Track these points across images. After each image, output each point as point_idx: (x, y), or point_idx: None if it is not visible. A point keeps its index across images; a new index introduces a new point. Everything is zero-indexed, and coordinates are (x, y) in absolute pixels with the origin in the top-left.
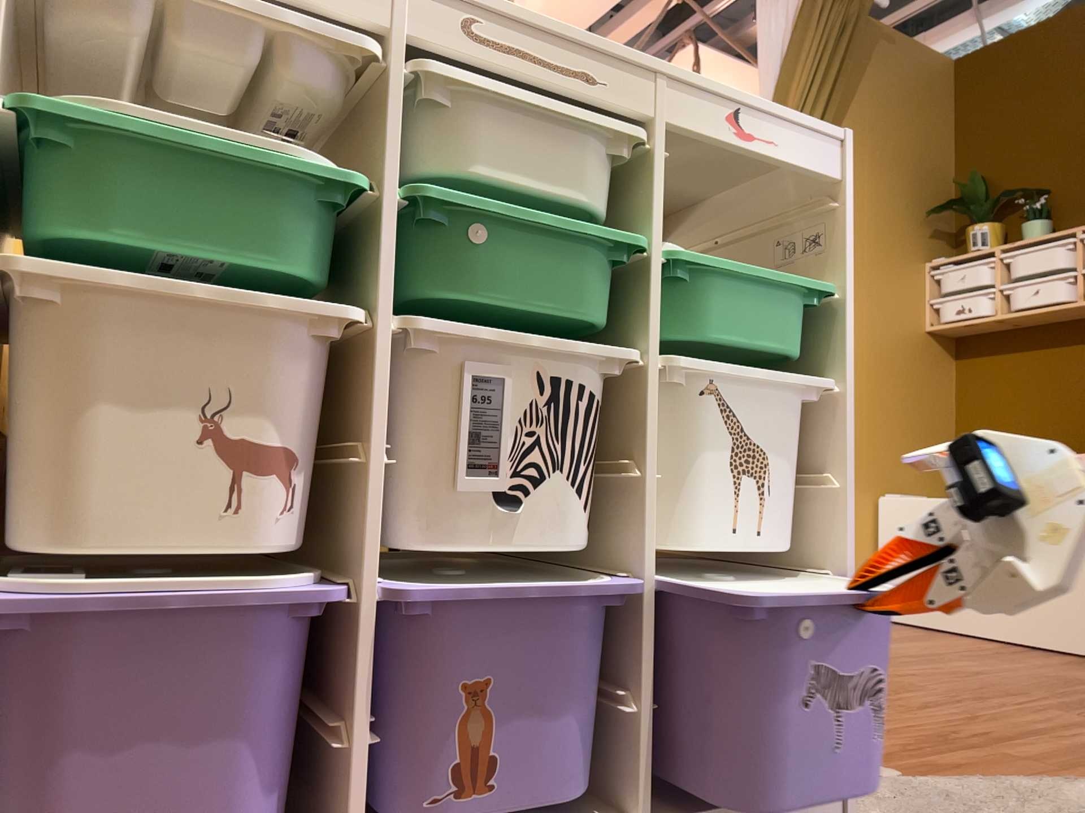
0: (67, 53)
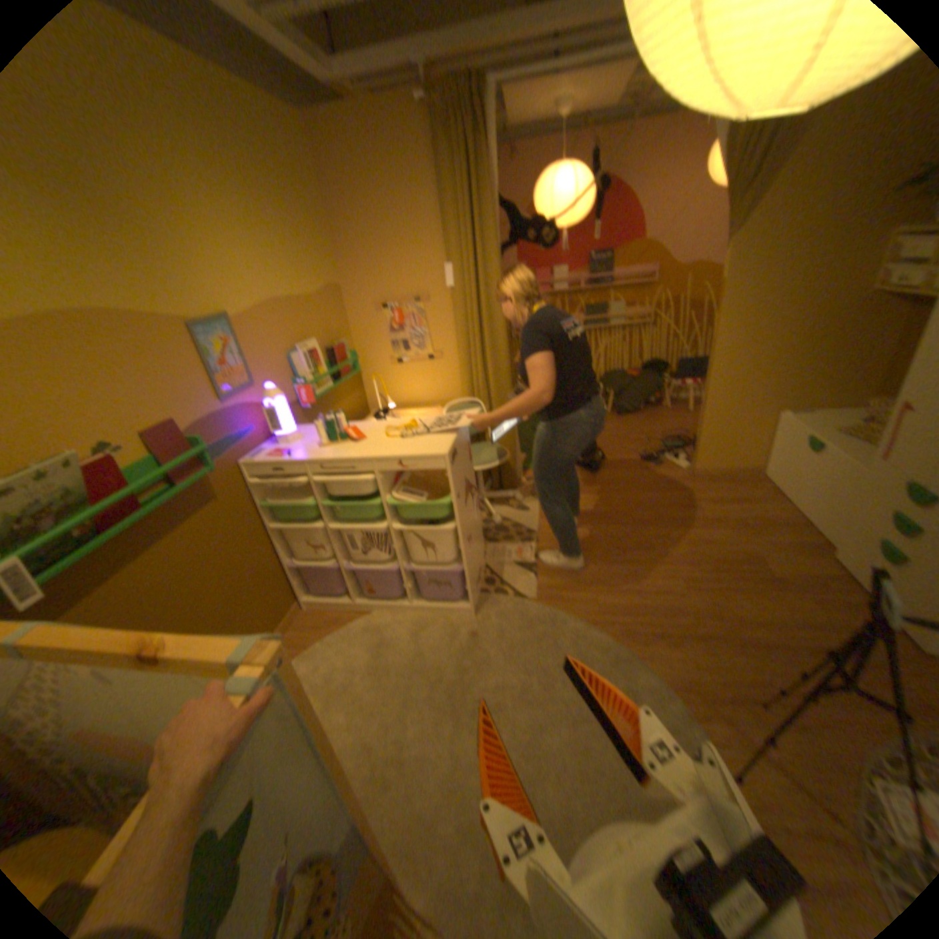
0: (268, 475)
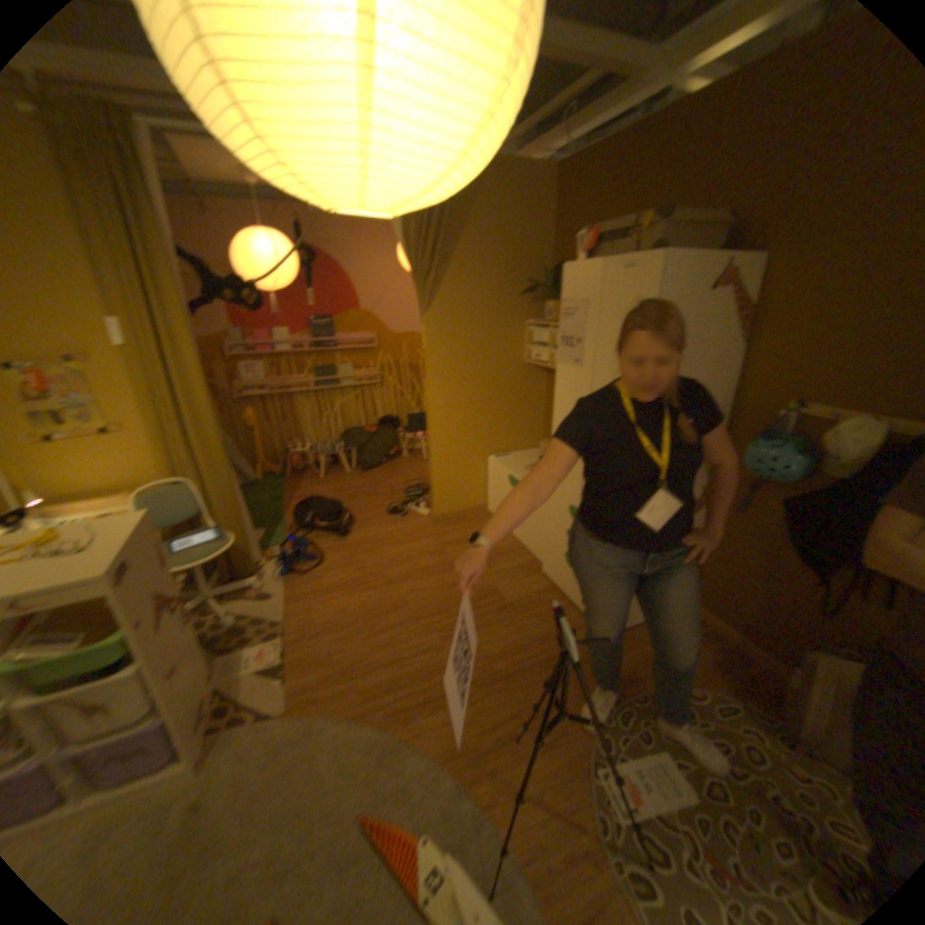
0: None
